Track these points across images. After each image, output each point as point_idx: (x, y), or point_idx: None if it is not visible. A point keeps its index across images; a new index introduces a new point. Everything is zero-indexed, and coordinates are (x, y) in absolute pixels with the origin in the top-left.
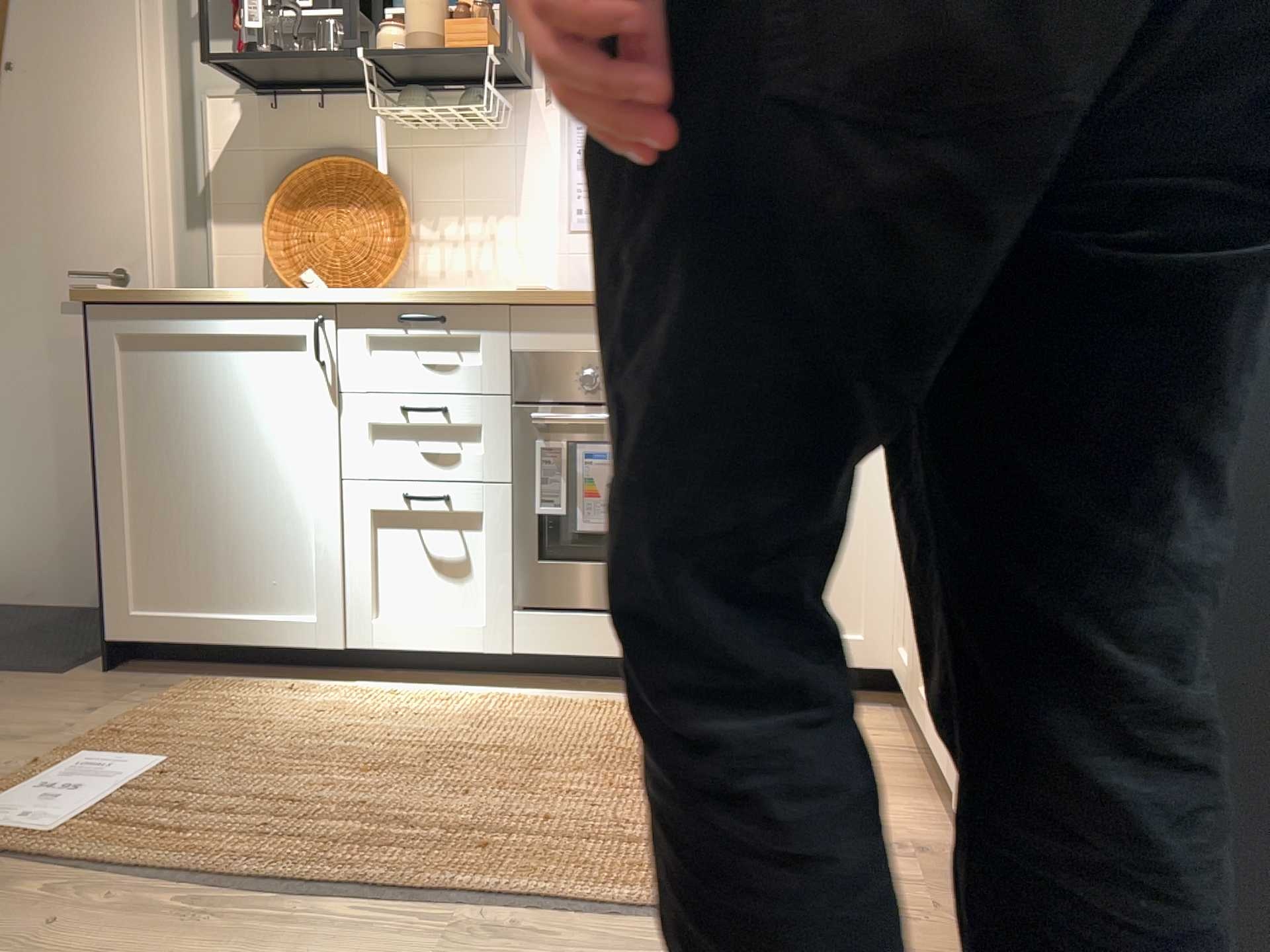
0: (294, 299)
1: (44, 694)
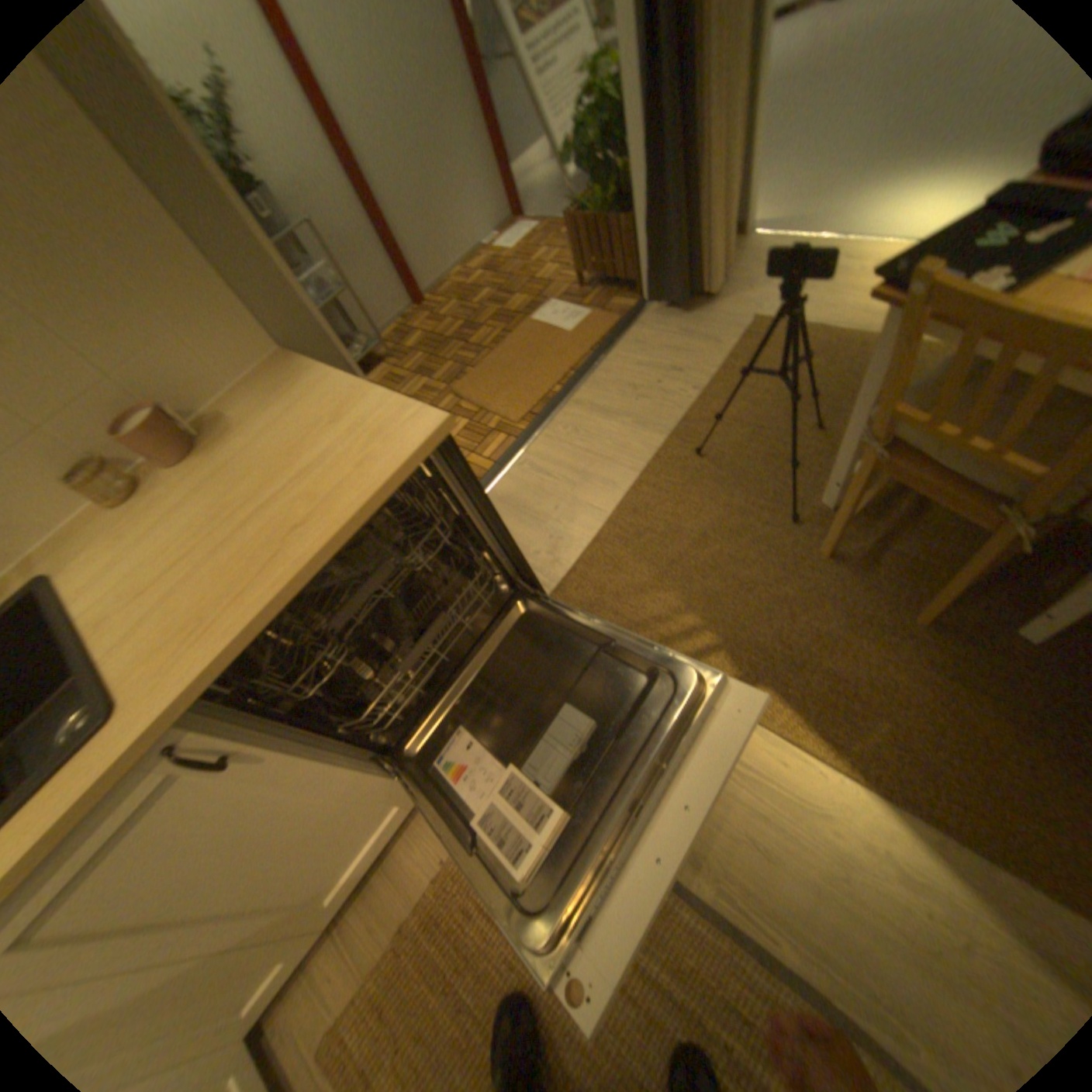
0: None
1: None
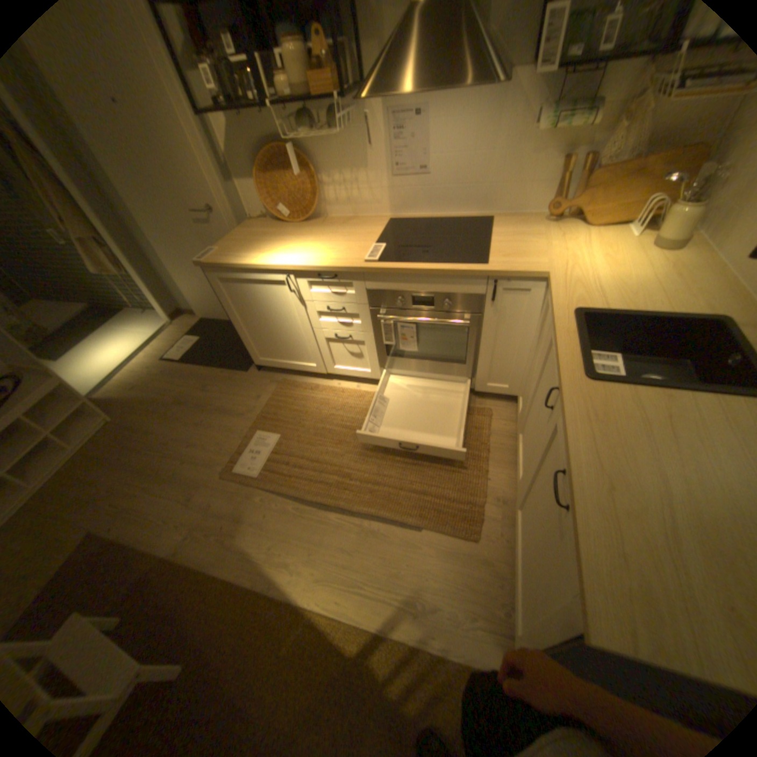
0: (275, 267)
1: (243, 383)
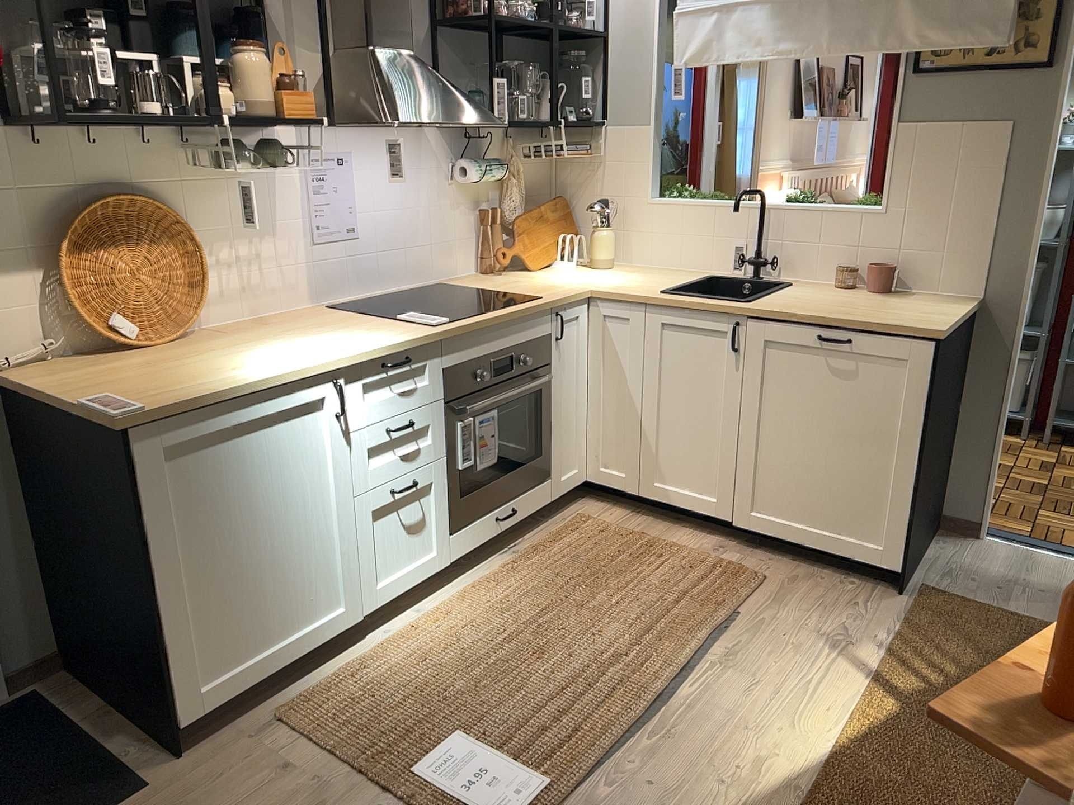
0: (319, 370)
1: (194, 796)
